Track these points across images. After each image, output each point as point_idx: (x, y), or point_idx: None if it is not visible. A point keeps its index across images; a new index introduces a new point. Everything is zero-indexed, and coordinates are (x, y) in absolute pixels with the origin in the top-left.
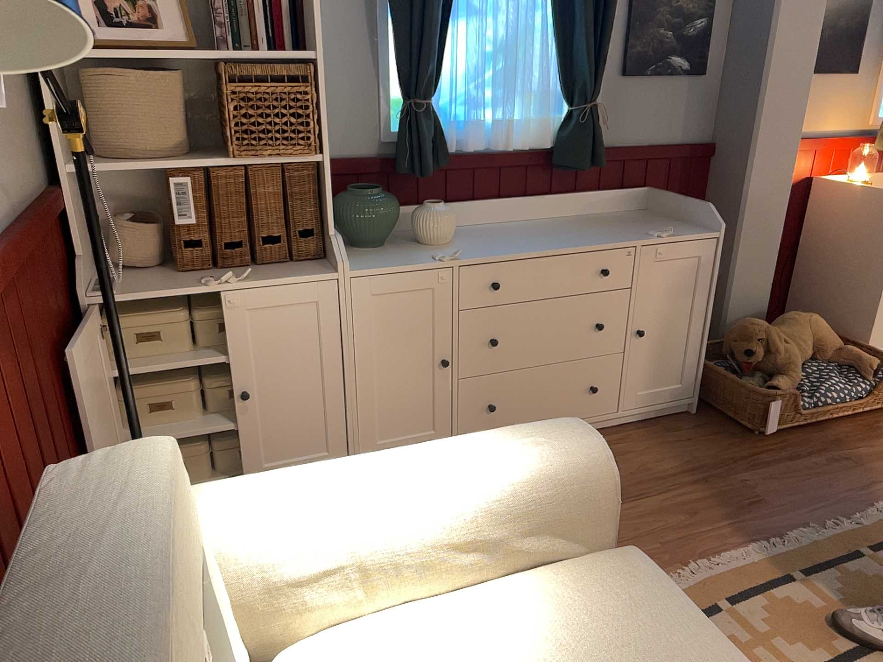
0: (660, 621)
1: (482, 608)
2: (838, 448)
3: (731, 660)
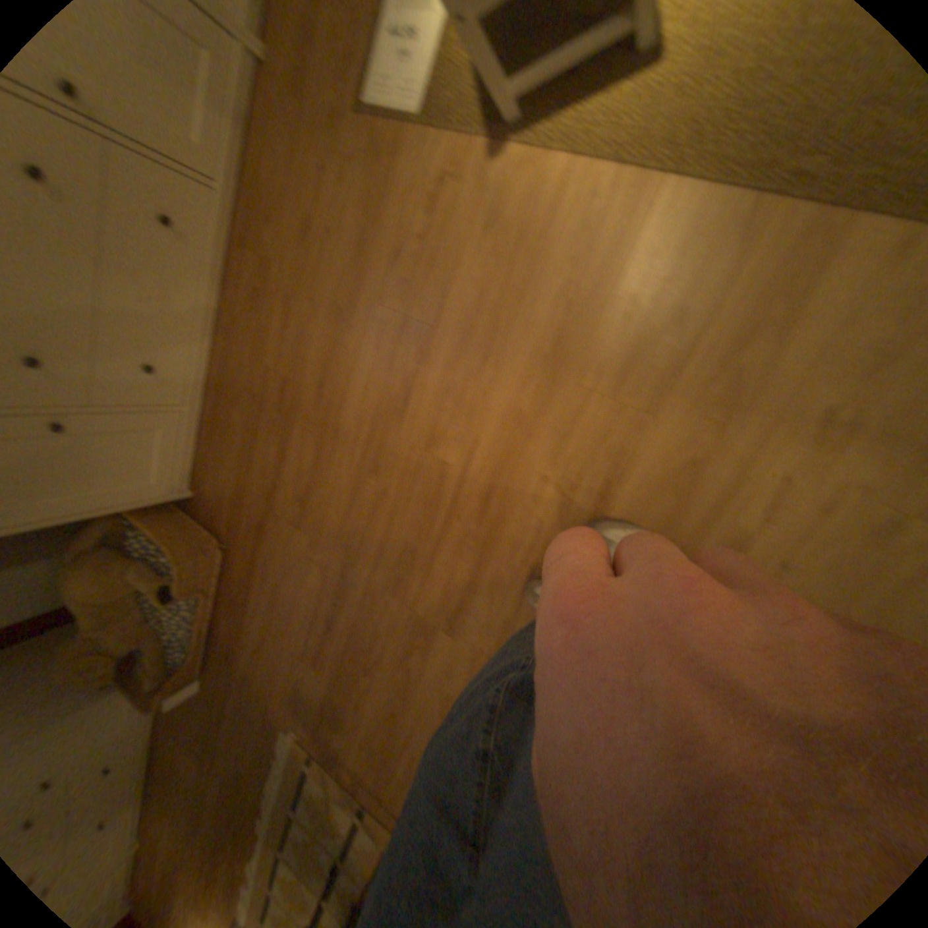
0: None
1: None
2: (229, 664)
3: None
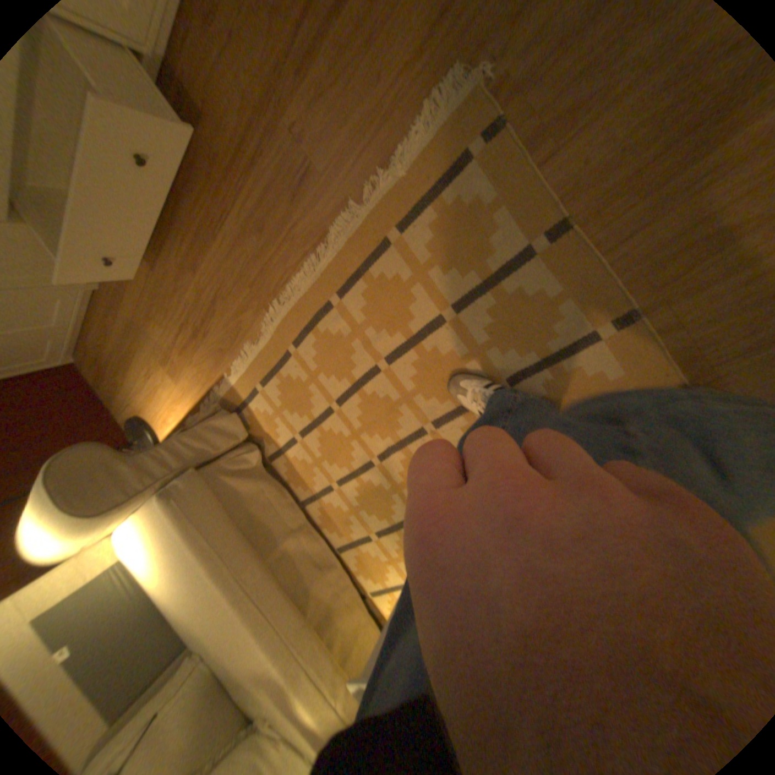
0: (173, 551)
1: (130, 533)
2: None
3: (200, 570)
